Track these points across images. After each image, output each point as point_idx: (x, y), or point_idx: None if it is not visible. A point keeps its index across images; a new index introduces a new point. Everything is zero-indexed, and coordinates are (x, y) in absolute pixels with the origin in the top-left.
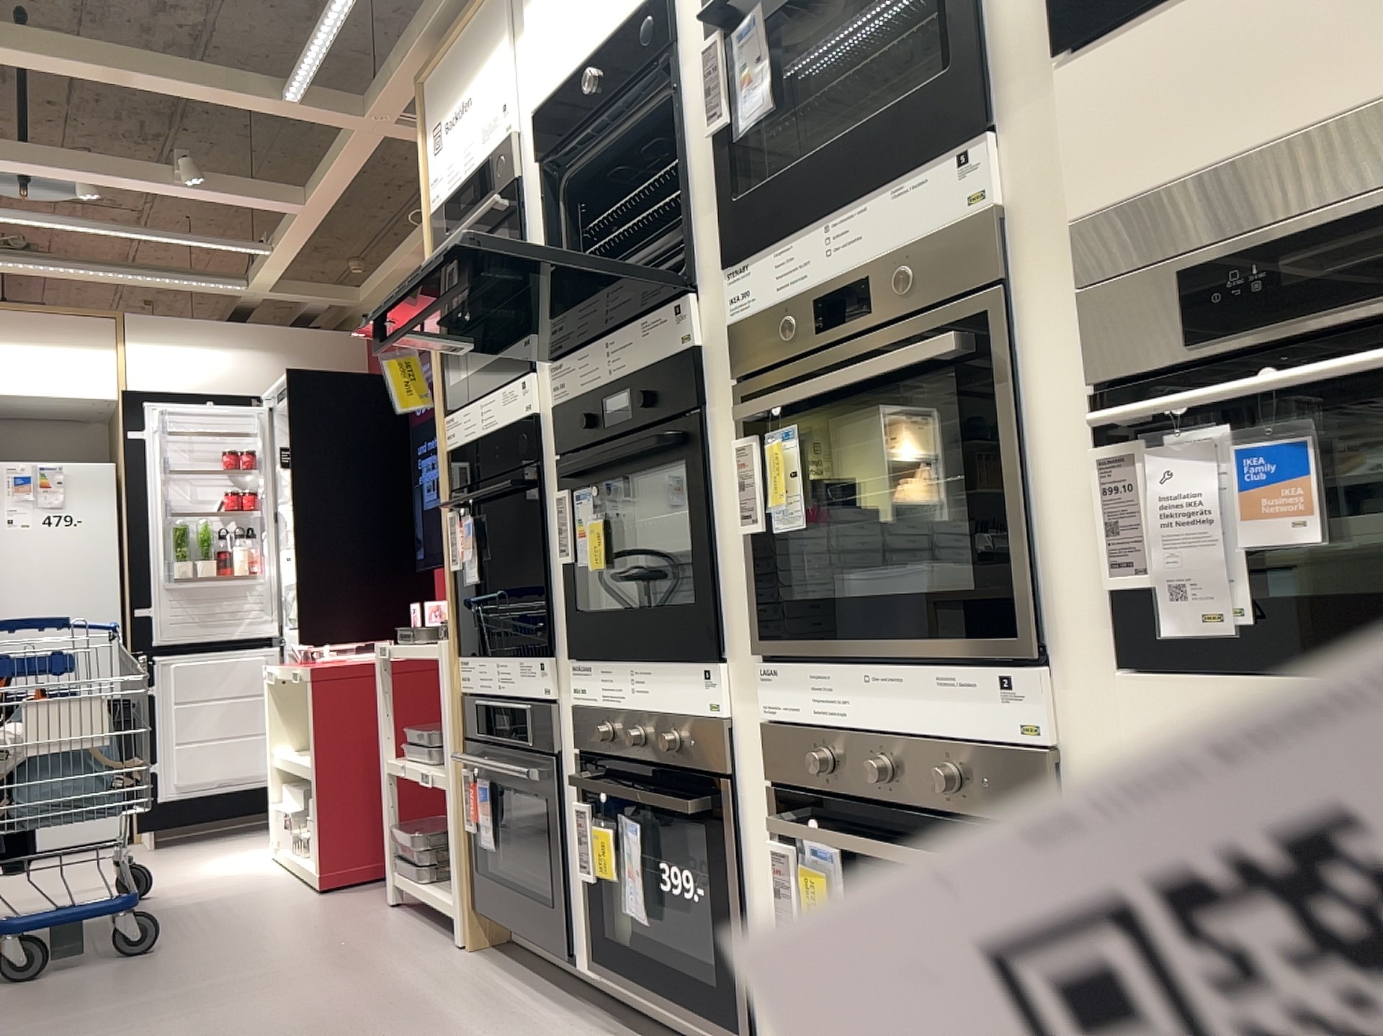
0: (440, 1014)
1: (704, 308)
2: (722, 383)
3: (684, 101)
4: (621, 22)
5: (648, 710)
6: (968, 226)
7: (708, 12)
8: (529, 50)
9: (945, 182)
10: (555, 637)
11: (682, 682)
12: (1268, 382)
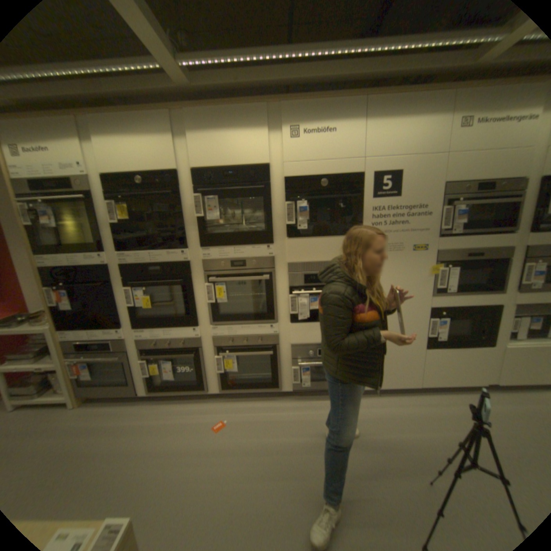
0: (96, 428)
1: (190, 254)
2: (197, 271)
3: (183, 203)
4: (154, 170)
5: (170, 339)
6: (268, 259)
7: (197, 188)
8: (95, 151)
9: (264, 250)
10: (121, 324)
11: (183, 332)
12: (316, 293)
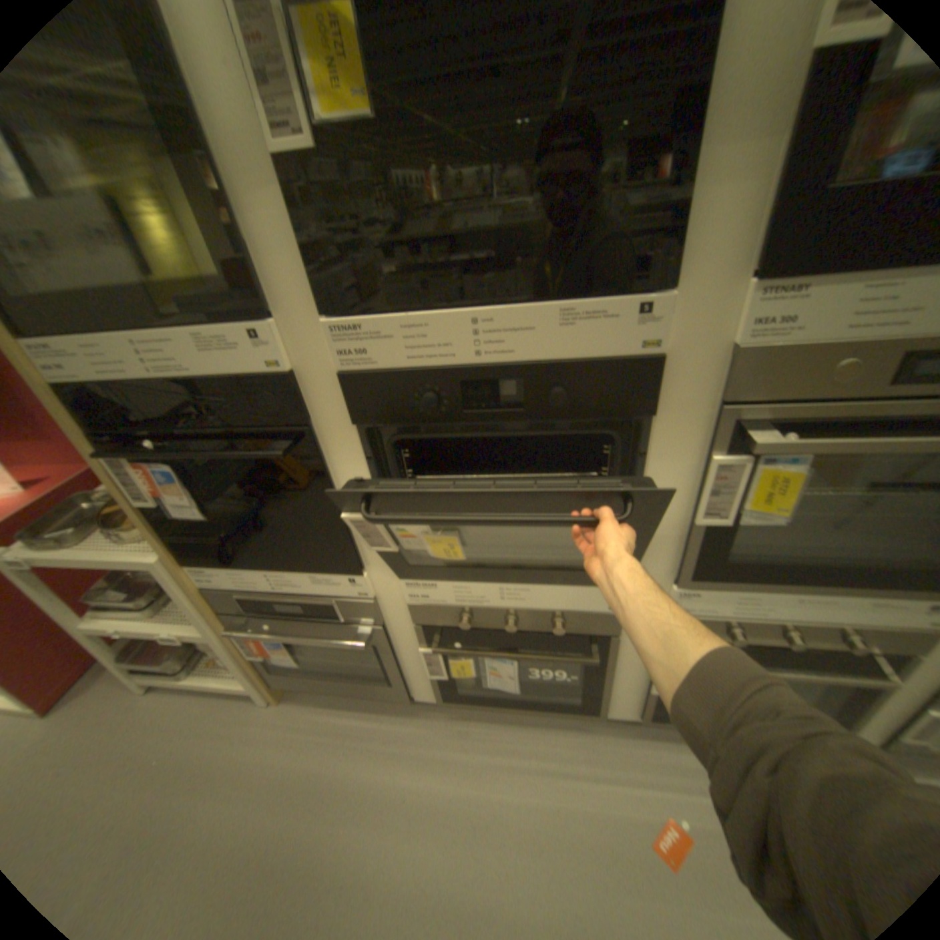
0: (338, 783)
1: (683, 311)
2: (692, 396)
3: None
4: None
5: (524, 608)
6: None
7: None
8: None
9: None
10: (366, 561)
11: (573, 596)
12: None
